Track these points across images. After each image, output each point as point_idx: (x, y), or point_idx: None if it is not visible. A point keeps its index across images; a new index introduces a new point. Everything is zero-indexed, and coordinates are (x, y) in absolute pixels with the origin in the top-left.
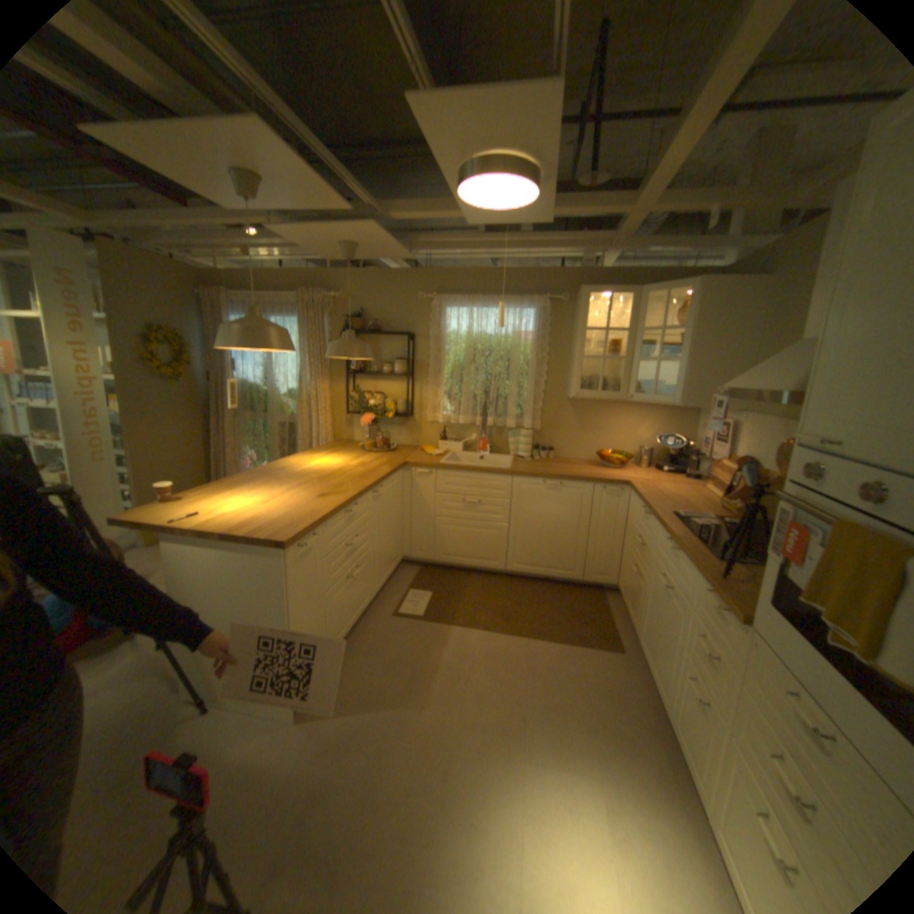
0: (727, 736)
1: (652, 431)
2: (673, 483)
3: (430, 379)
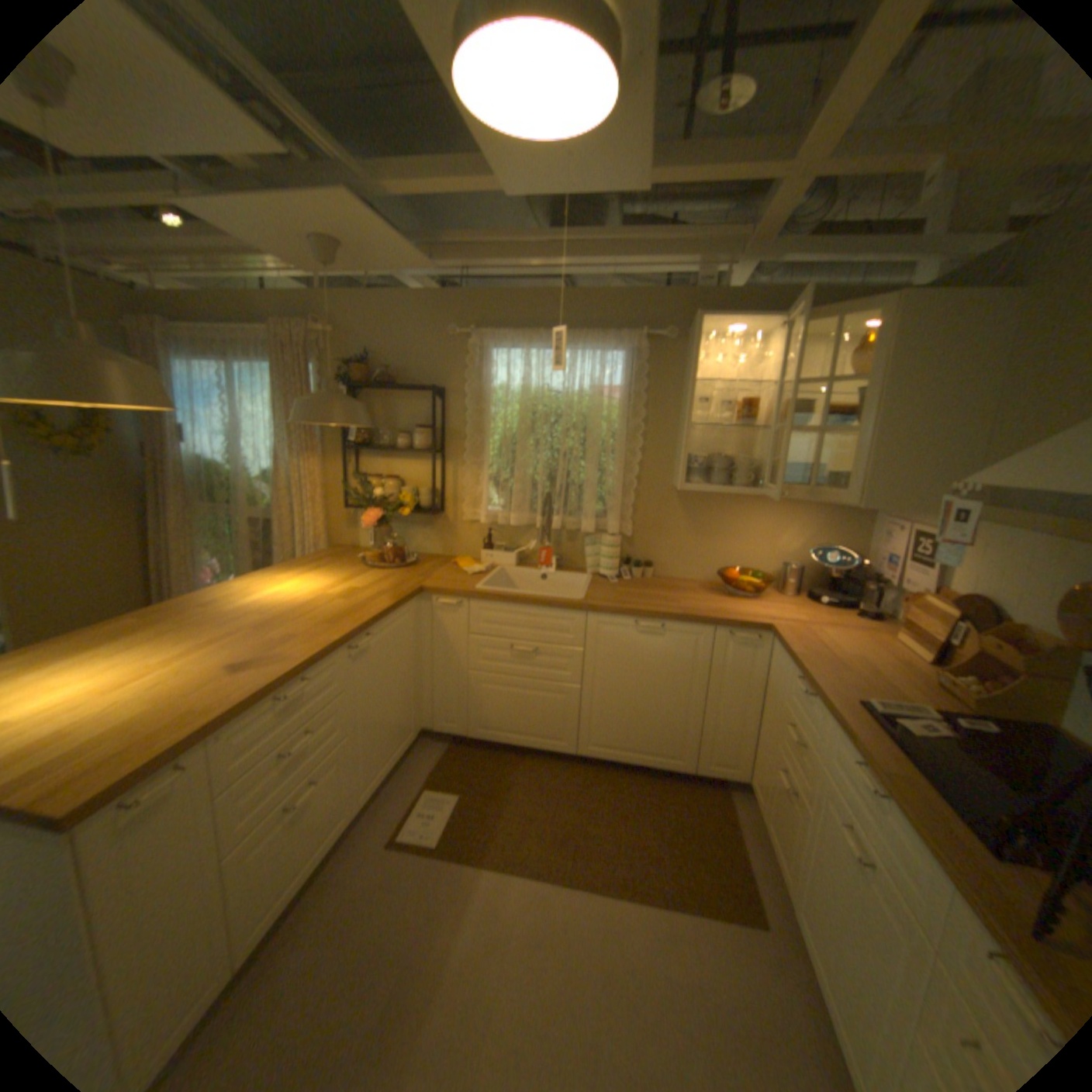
0: None
1: (802, 539)
2: (843, 628)
3: (468, 456)
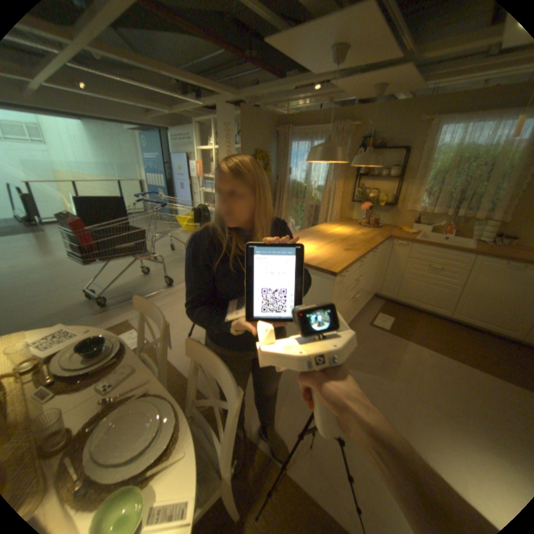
0: None
1: None
2: None
3: (416, 179)
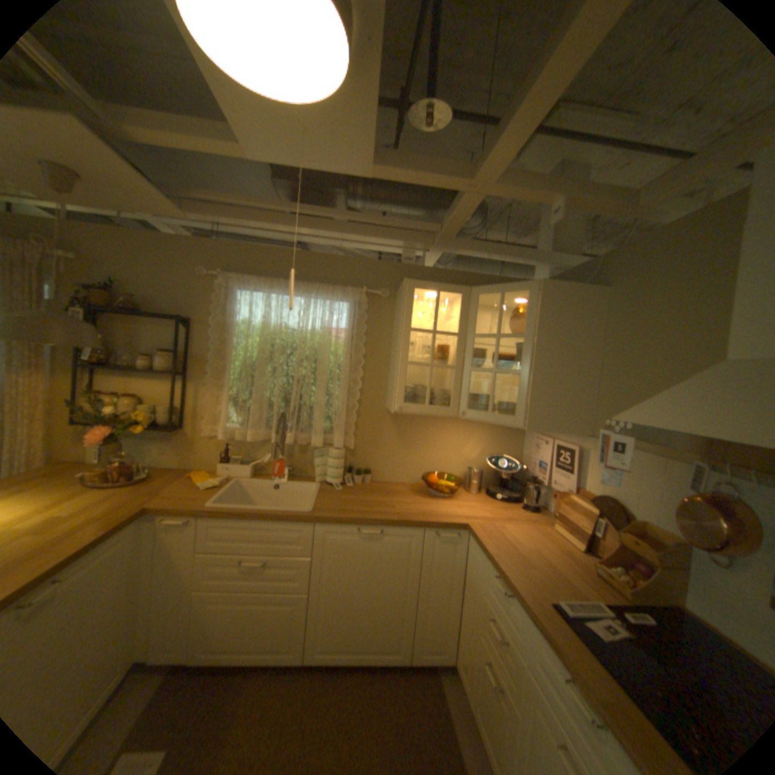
0: None
1: (479, 449)
2: (517, 522)
3: (210, 378)
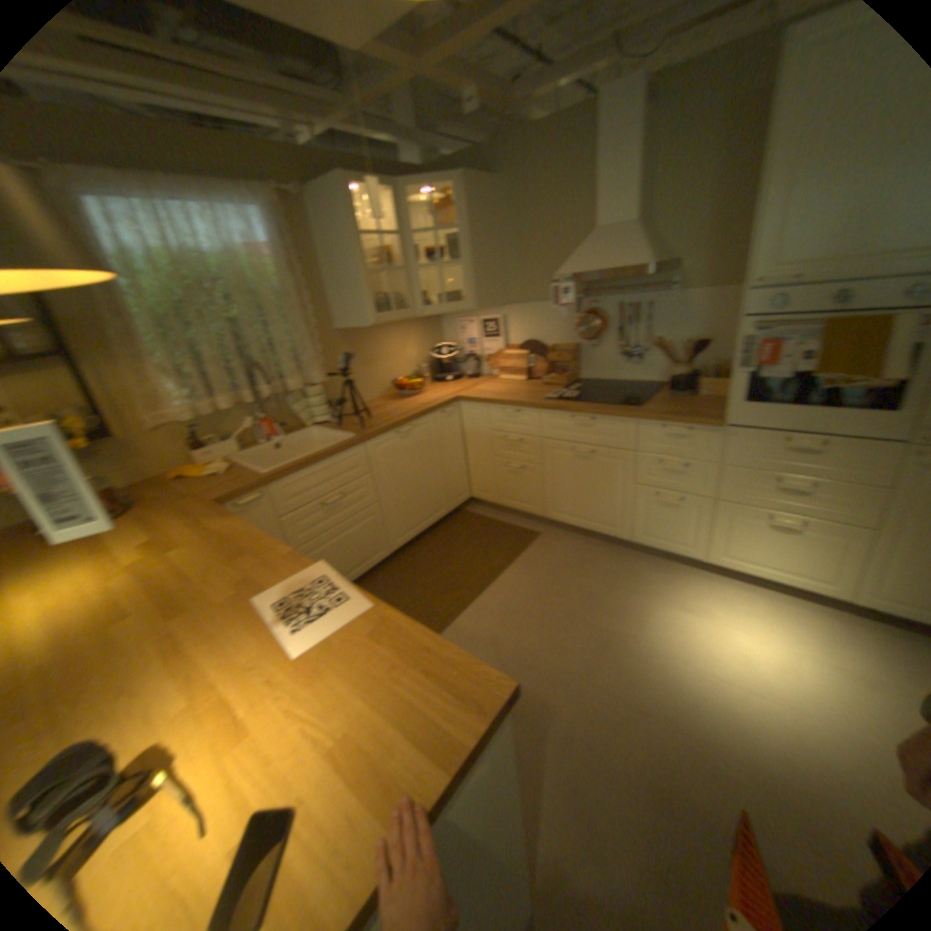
0: (711, 503)
1: (413, 349)
2: (475, 386)
3: (109, 352)
